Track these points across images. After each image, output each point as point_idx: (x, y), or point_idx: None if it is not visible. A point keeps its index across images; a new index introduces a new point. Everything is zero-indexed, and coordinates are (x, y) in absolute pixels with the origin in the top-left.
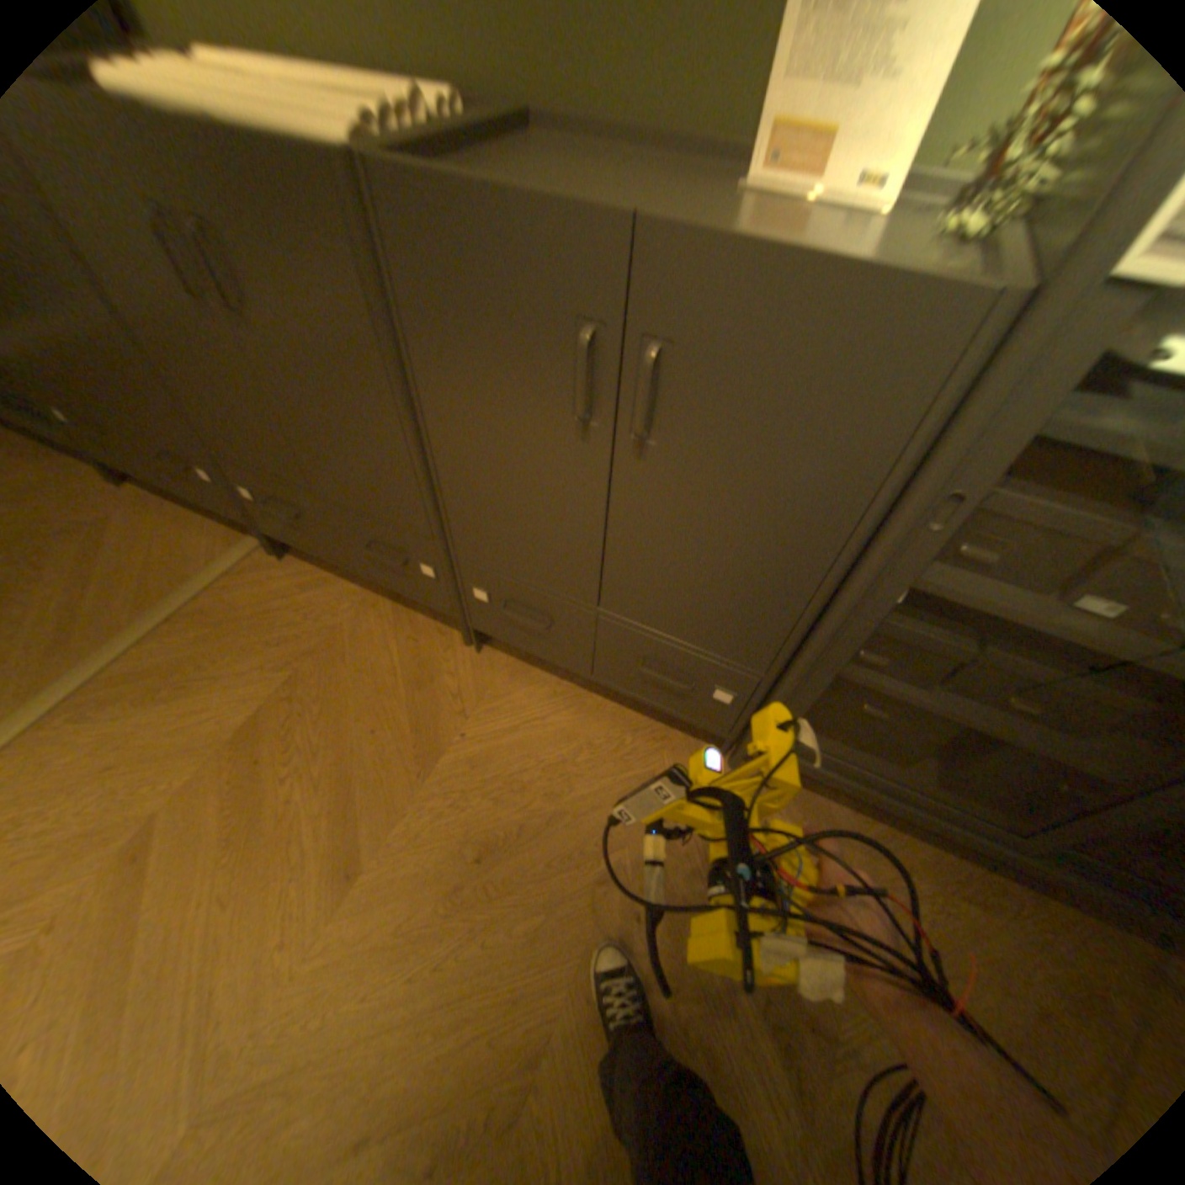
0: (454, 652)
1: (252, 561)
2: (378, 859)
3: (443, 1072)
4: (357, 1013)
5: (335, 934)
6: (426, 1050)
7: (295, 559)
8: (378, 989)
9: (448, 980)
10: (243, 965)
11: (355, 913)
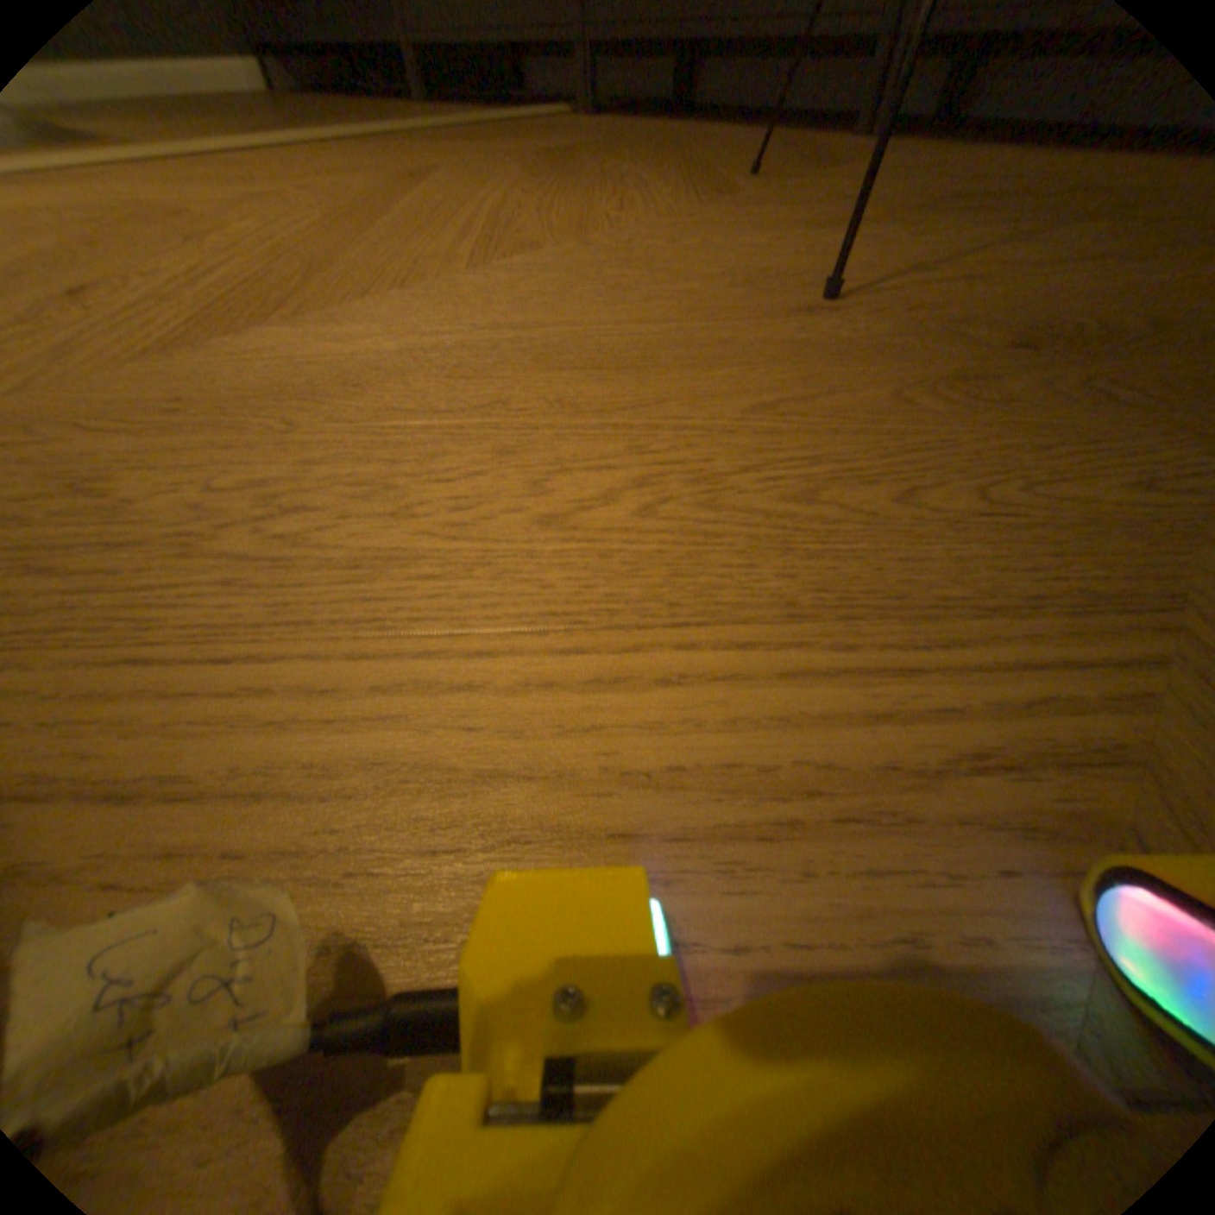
0: (841, 139)
1: (558, 116)
2: (771, 191)
3: (999, 292)
4: (773, 248)
5: (711, 214)
6: (942, 277)
7: (608, 116)
8: (808, 240)
9: (957, 246)
10: (559, 215)
11: (742, 208)
